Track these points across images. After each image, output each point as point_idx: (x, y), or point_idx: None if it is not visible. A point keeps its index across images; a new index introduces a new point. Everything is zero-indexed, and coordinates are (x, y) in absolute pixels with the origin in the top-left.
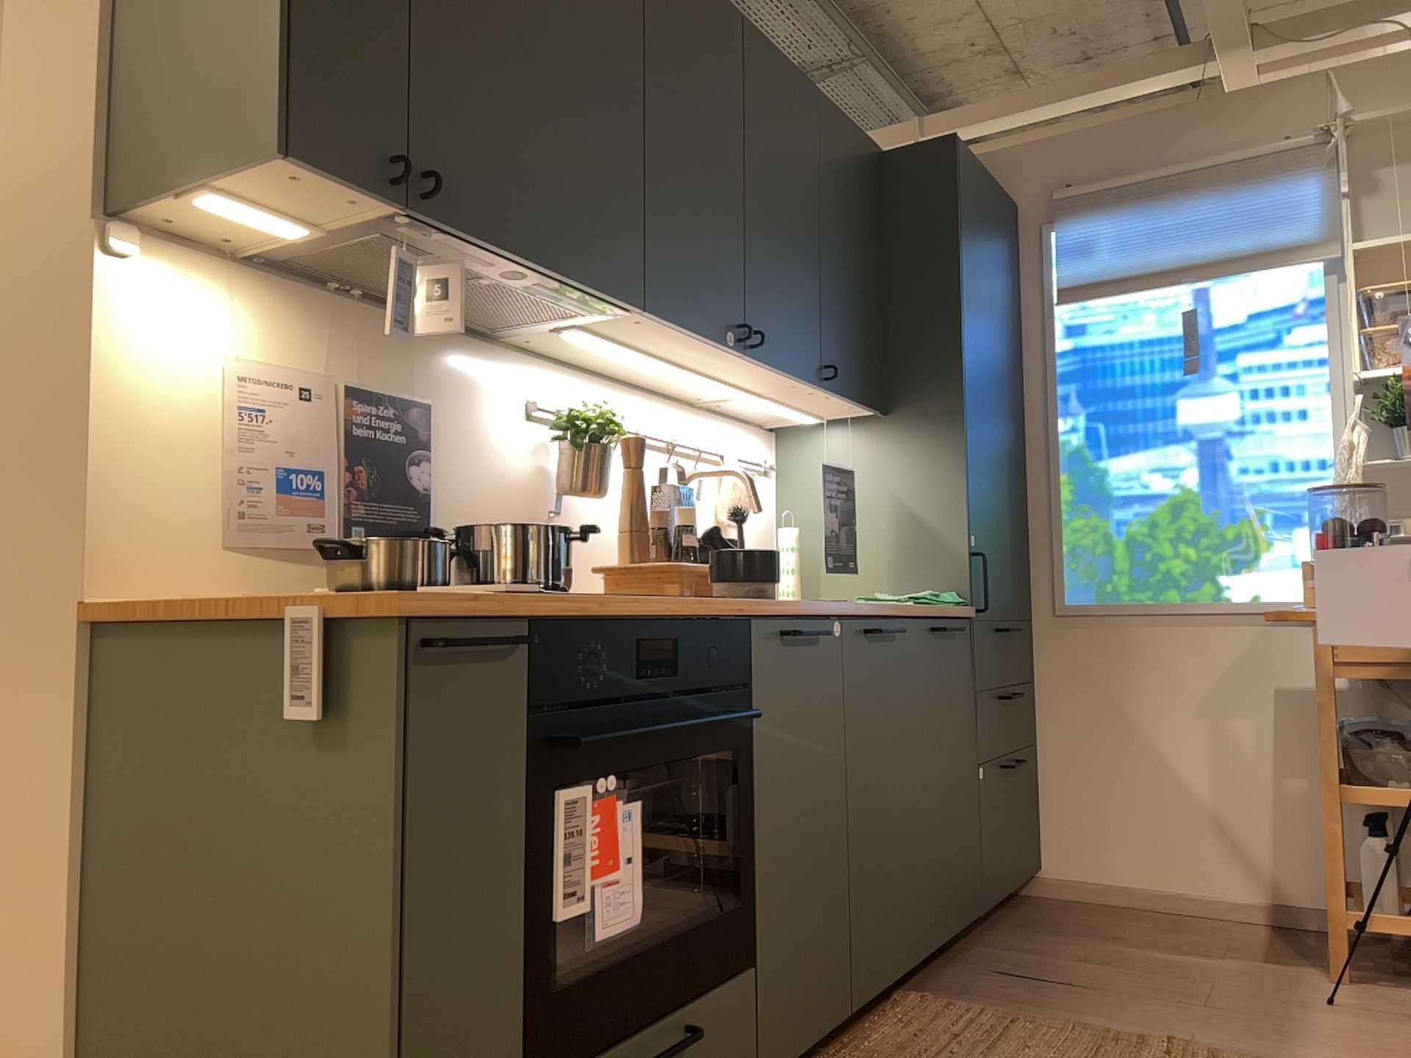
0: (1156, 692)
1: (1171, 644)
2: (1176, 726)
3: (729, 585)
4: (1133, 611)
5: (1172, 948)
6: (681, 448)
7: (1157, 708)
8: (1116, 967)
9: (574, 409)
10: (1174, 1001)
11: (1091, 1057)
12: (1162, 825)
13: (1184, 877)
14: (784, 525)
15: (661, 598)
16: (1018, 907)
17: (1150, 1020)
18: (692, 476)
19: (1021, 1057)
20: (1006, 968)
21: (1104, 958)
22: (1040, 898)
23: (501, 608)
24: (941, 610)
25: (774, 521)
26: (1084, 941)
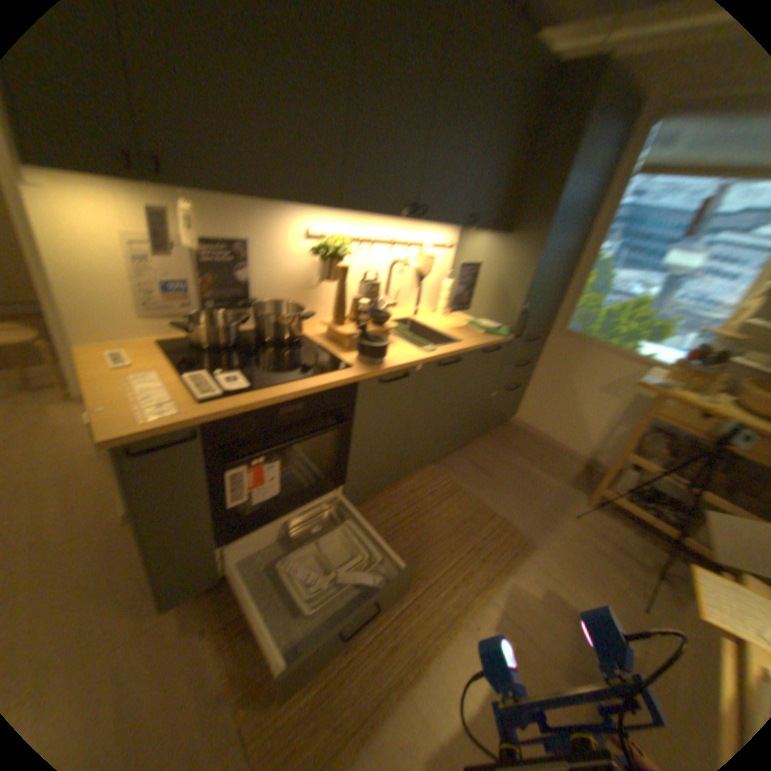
0: (587, 376)
1: (603, 360)
2: (588, 390)
3: (359, 356)
4: (594, 342)
5: (539, 468)
6: (400, 242)
7: (584, 382)
8: (512, 471)
9: (327, 239)
10: (520, 498)
11: (470, 519)
12: (565, 420)
13: (564, 438)
14: (447, 277)
15: (305, 381)
16: (499, 427)
17: (505, 505)
18: (397, 261)
19: (447, 511)
20: (473, 460)
21: (511, 465)
22: (511, 424)
23: (179, 426)
24: (492, 340)
25: (445, 272)
26: (510, 454)
